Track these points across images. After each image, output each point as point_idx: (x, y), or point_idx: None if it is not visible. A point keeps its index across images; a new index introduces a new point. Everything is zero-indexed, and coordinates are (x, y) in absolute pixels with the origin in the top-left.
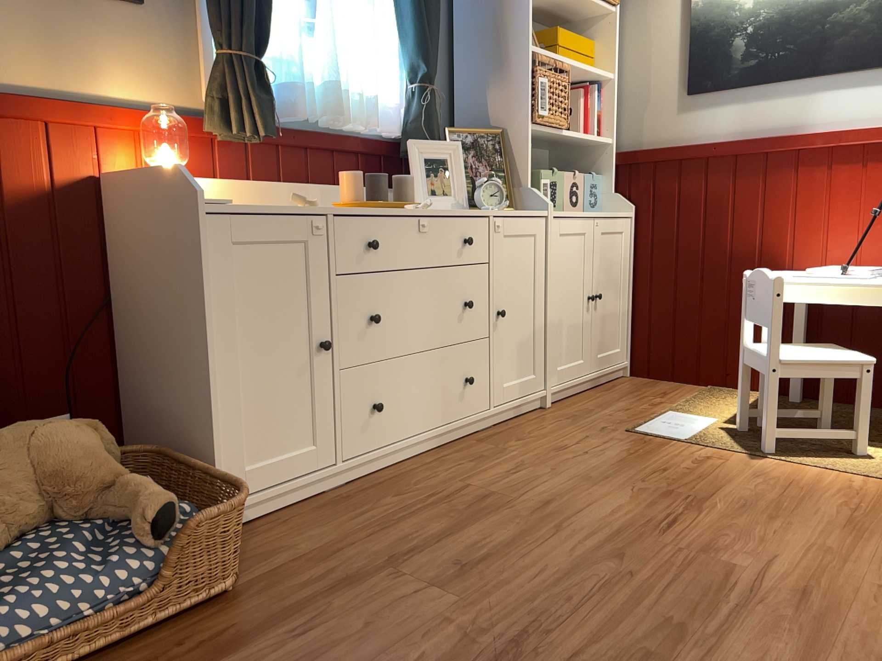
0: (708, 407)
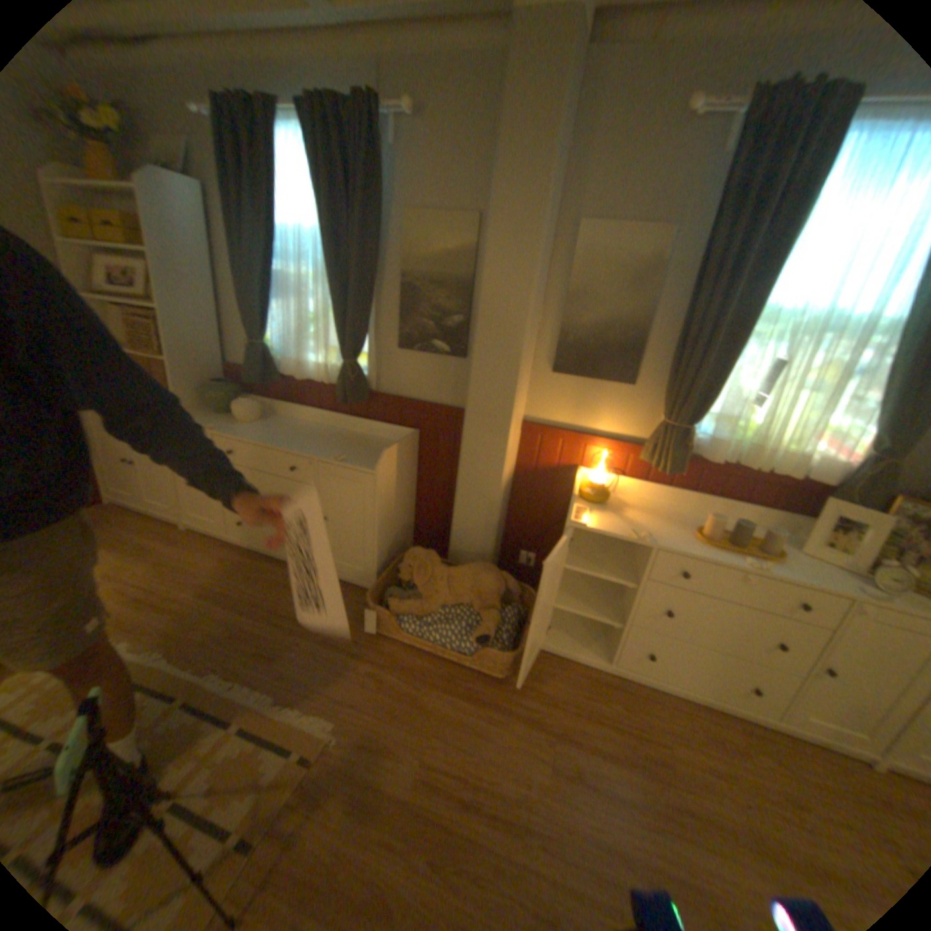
0: None
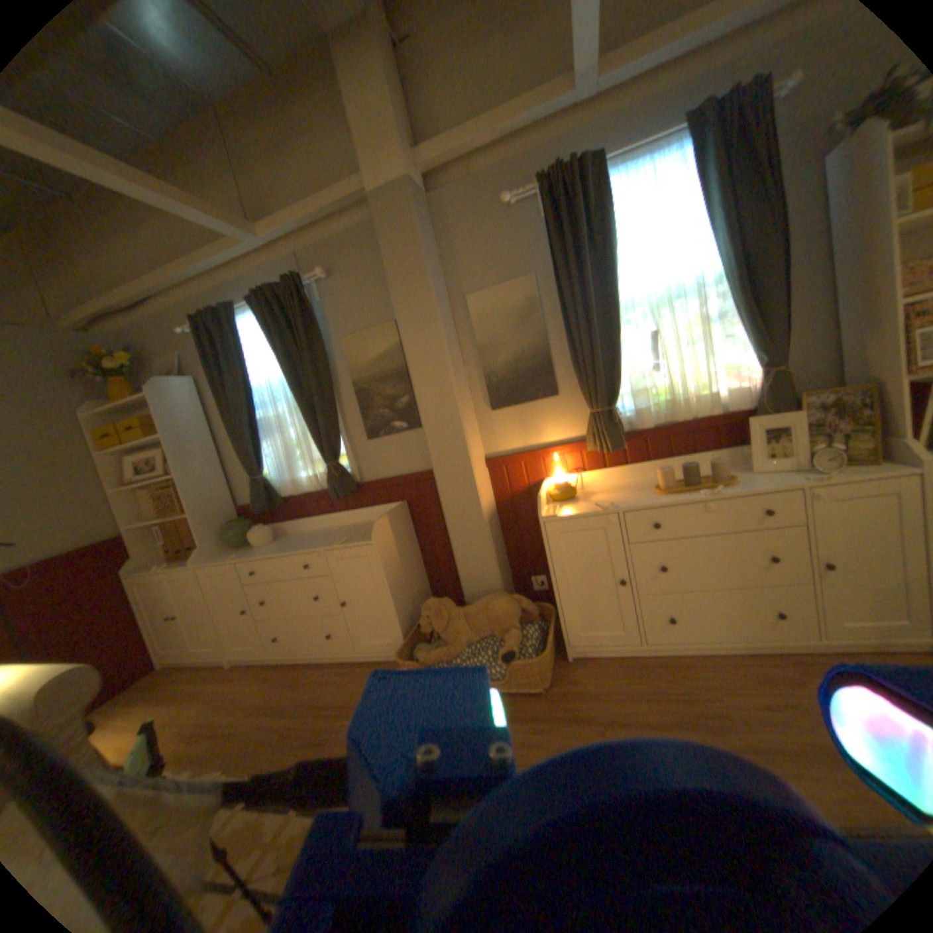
0: None
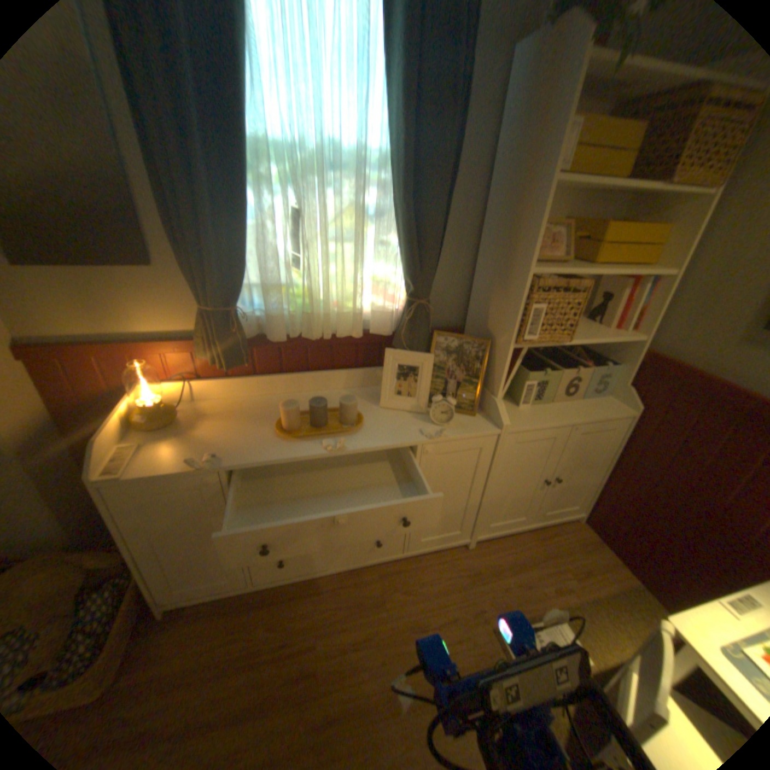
0: (607, 632)
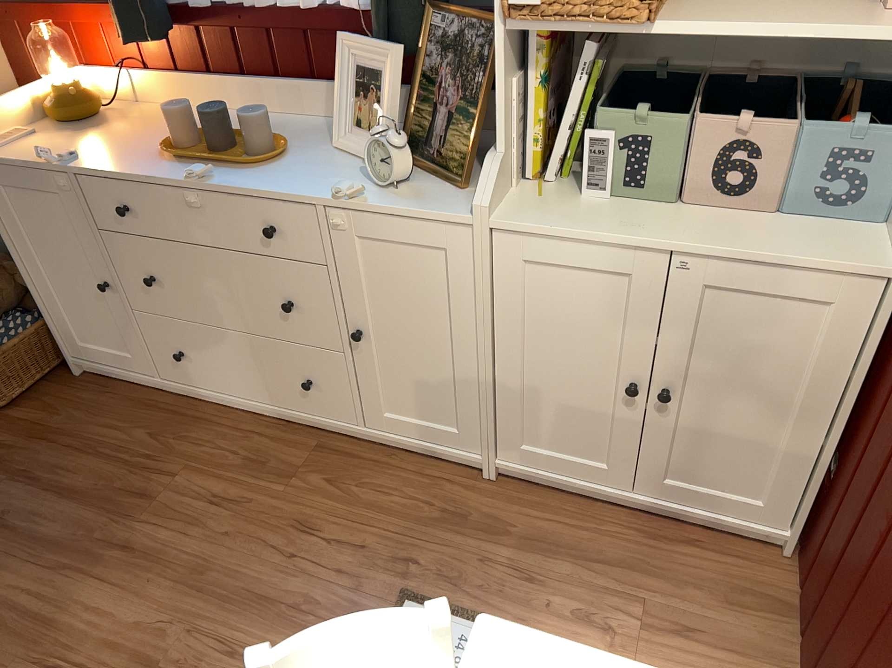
0: None
